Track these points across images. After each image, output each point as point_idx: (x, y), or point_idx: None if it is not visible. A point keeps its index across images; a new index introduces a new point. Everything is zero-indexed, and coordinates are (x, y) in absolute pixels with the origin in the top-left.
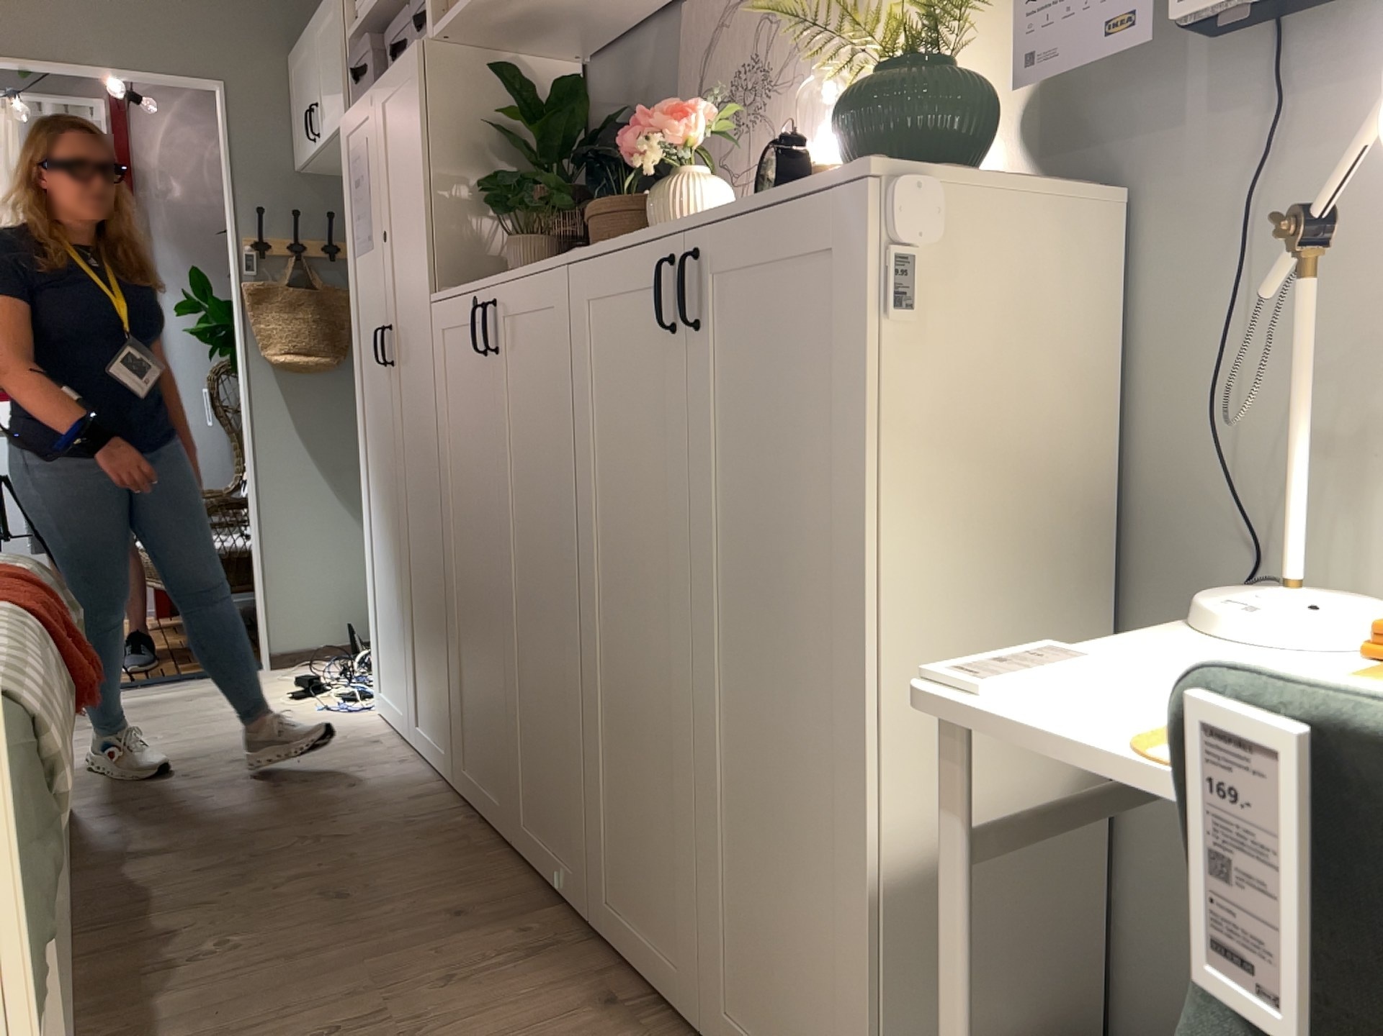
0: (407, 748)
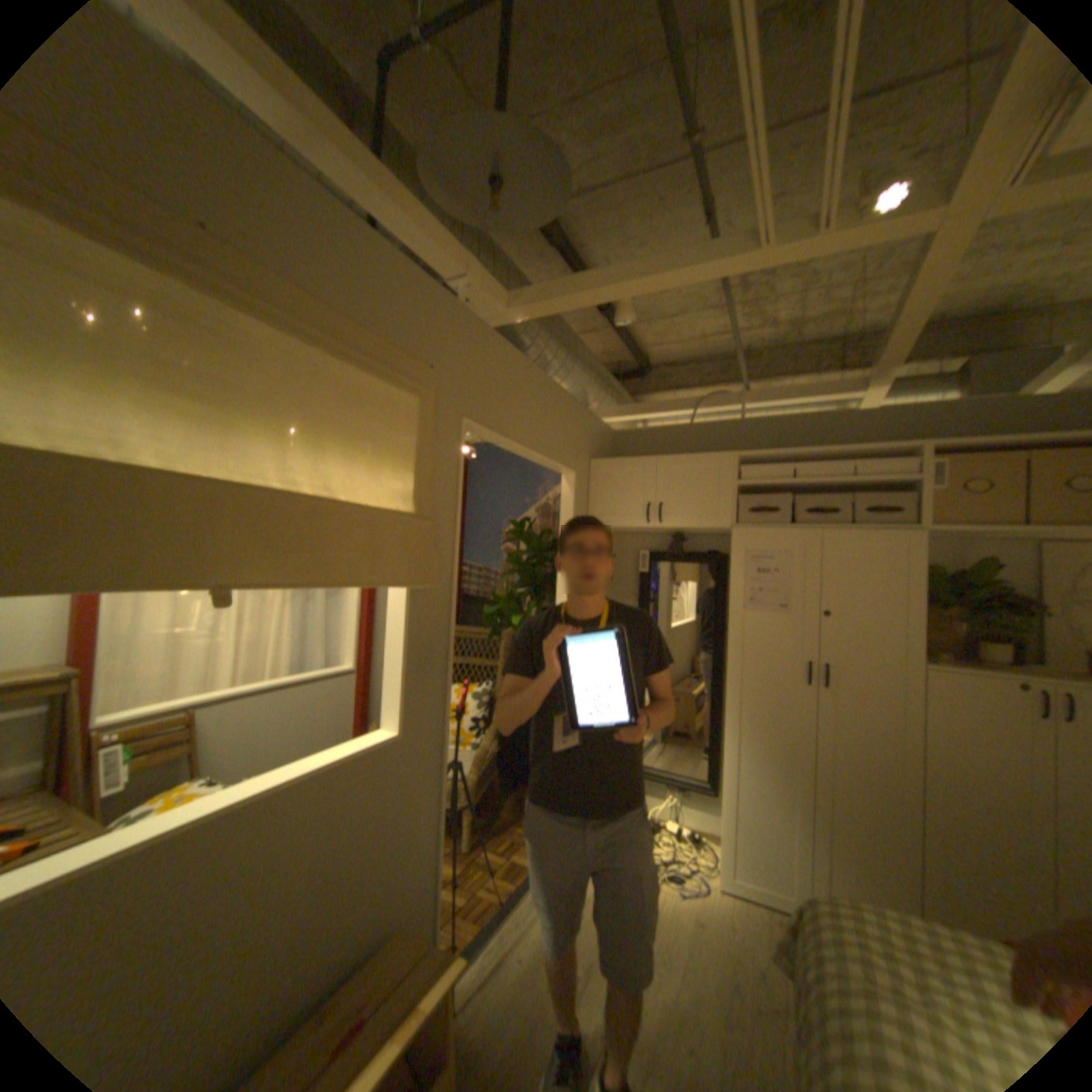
0: None
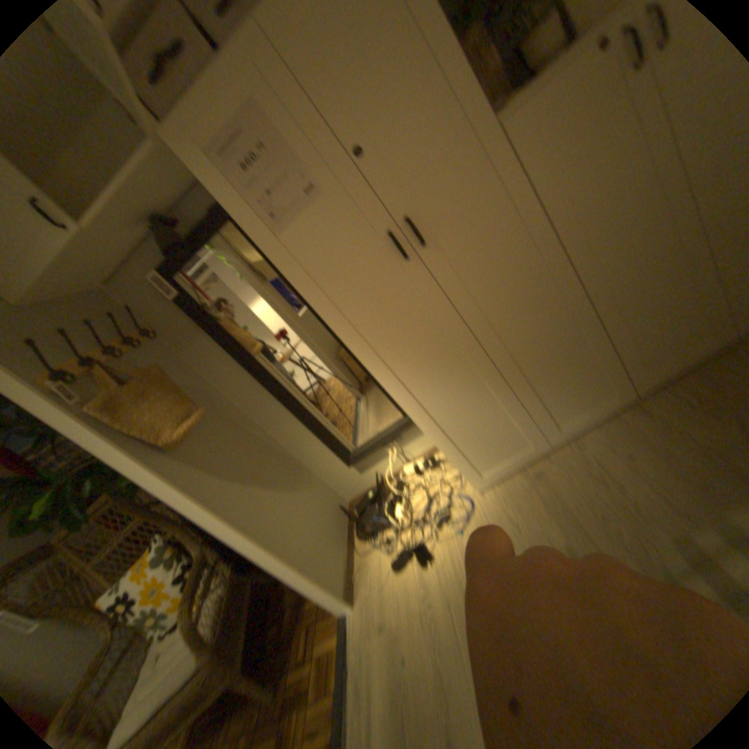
0: (554, 449)
